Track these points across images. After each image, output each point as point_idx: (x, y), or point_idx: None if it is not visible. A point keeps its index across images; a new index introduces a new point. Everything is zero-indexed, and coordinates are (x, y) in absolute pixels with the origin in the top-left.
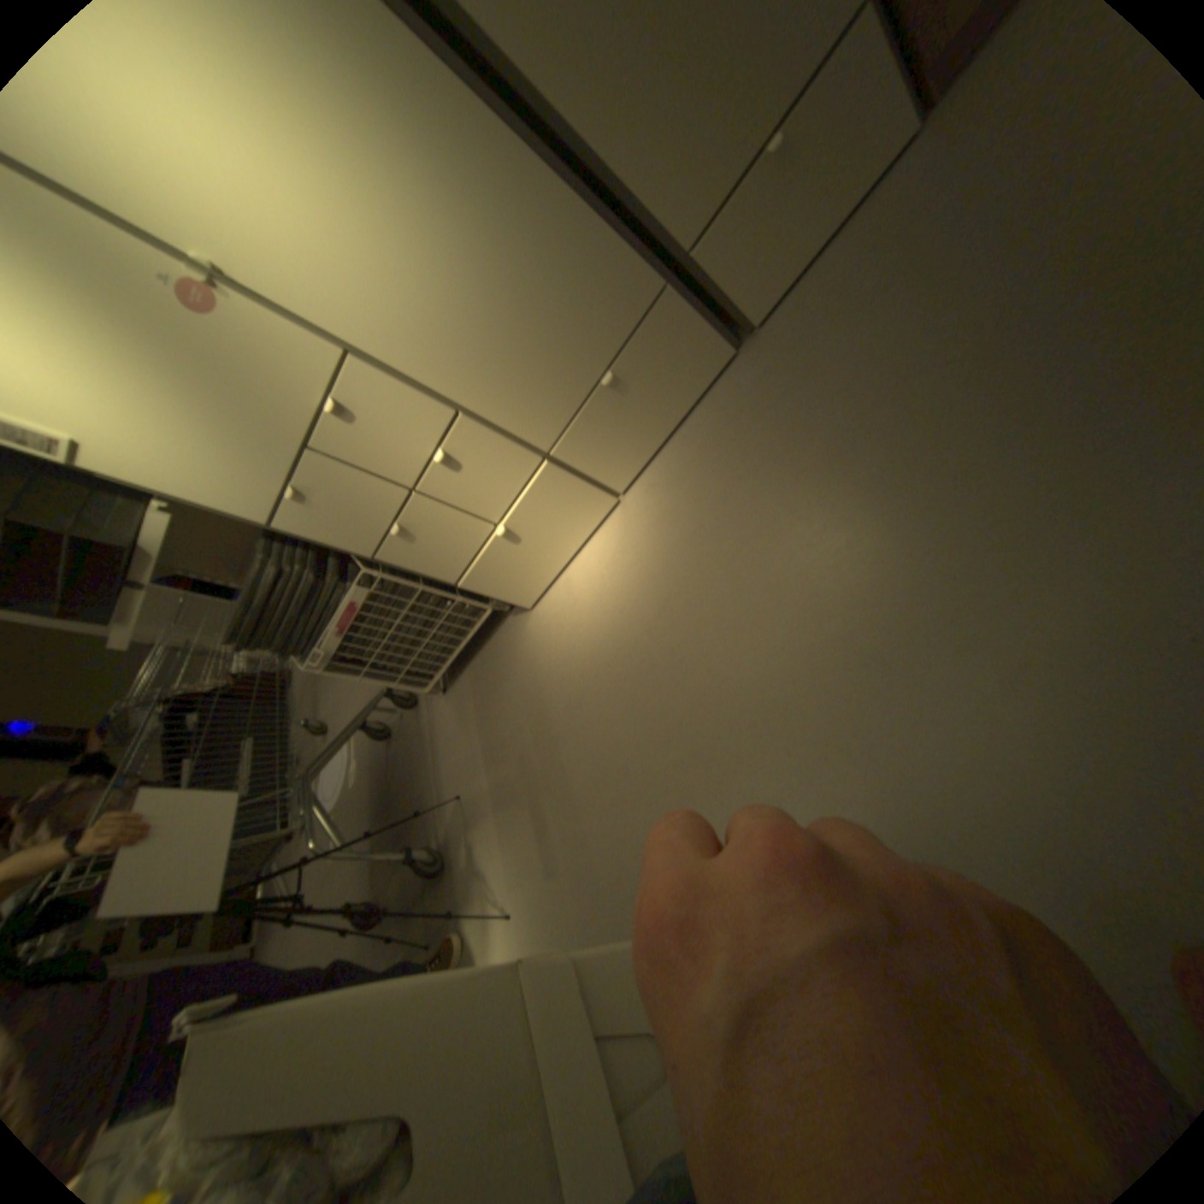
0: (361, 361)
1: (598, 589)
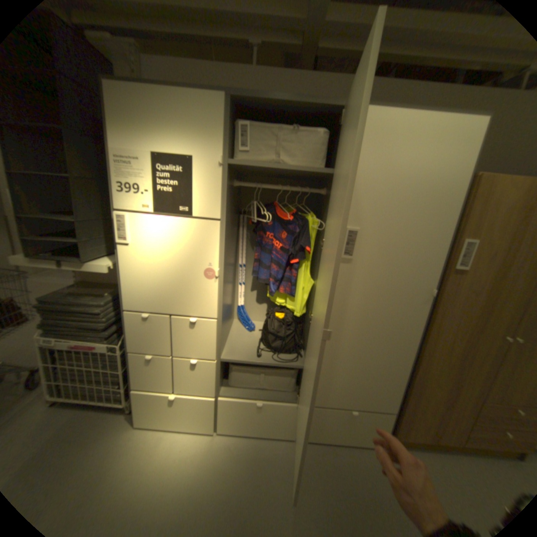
0: (216, 323)
1: (166, 462)
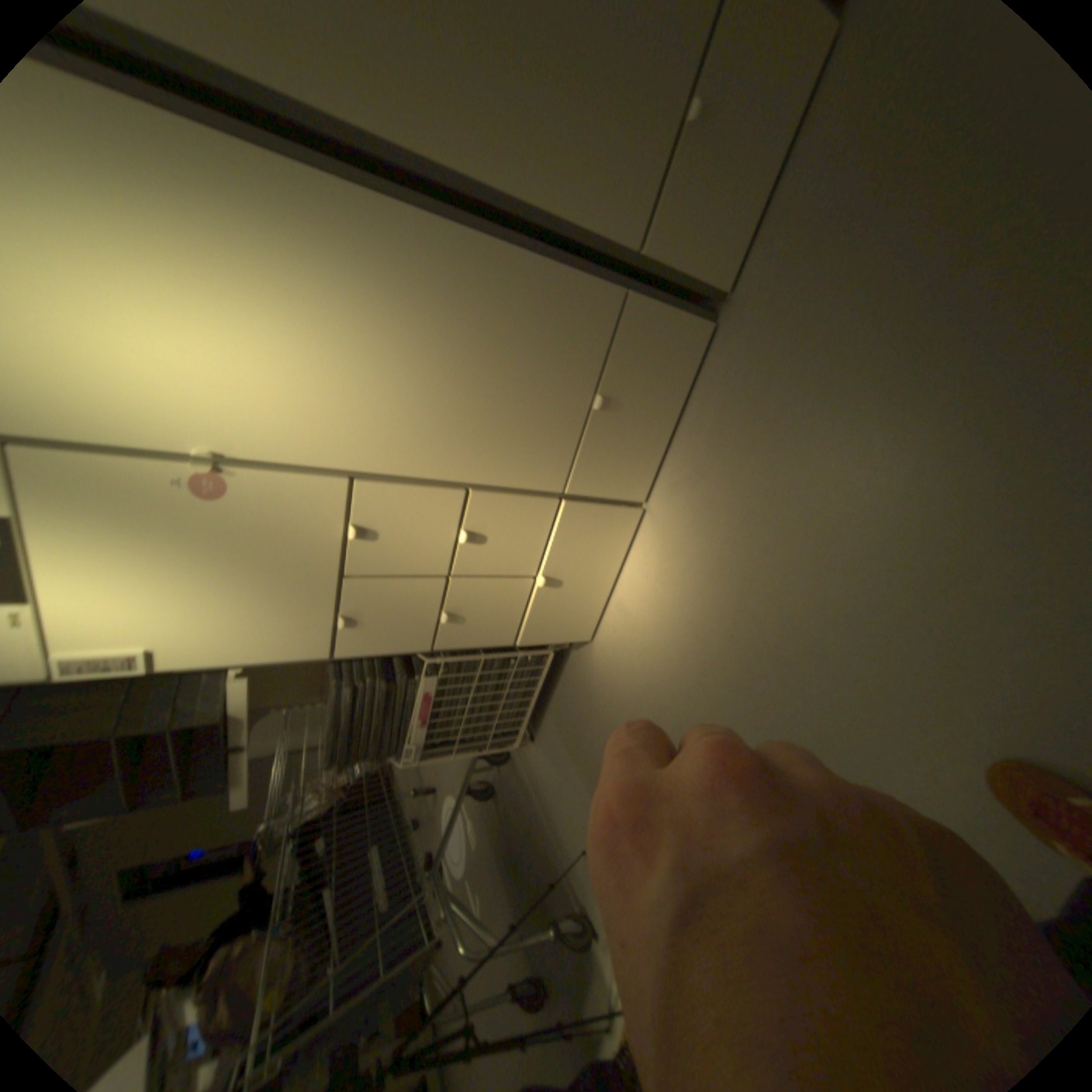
0: (369, 480)
1: (656, 604)
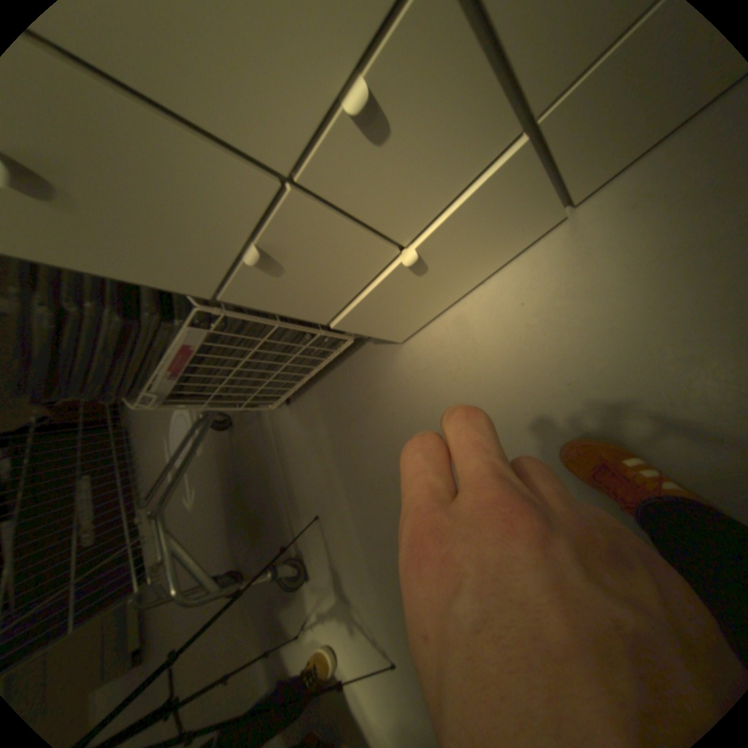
0: None
1: (519, 341)
